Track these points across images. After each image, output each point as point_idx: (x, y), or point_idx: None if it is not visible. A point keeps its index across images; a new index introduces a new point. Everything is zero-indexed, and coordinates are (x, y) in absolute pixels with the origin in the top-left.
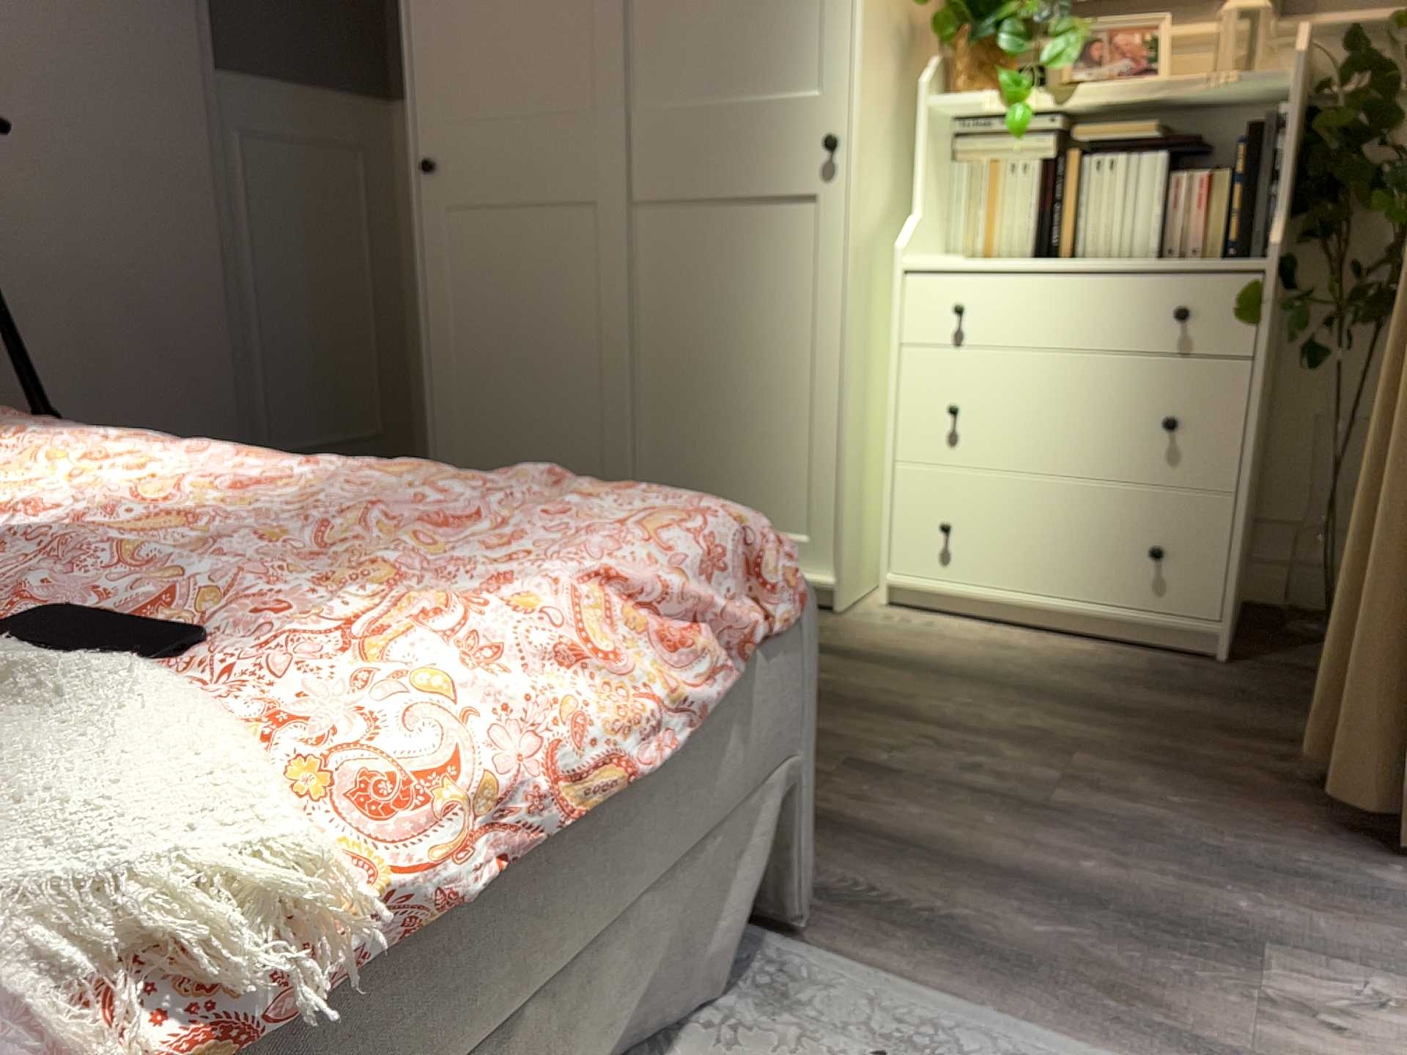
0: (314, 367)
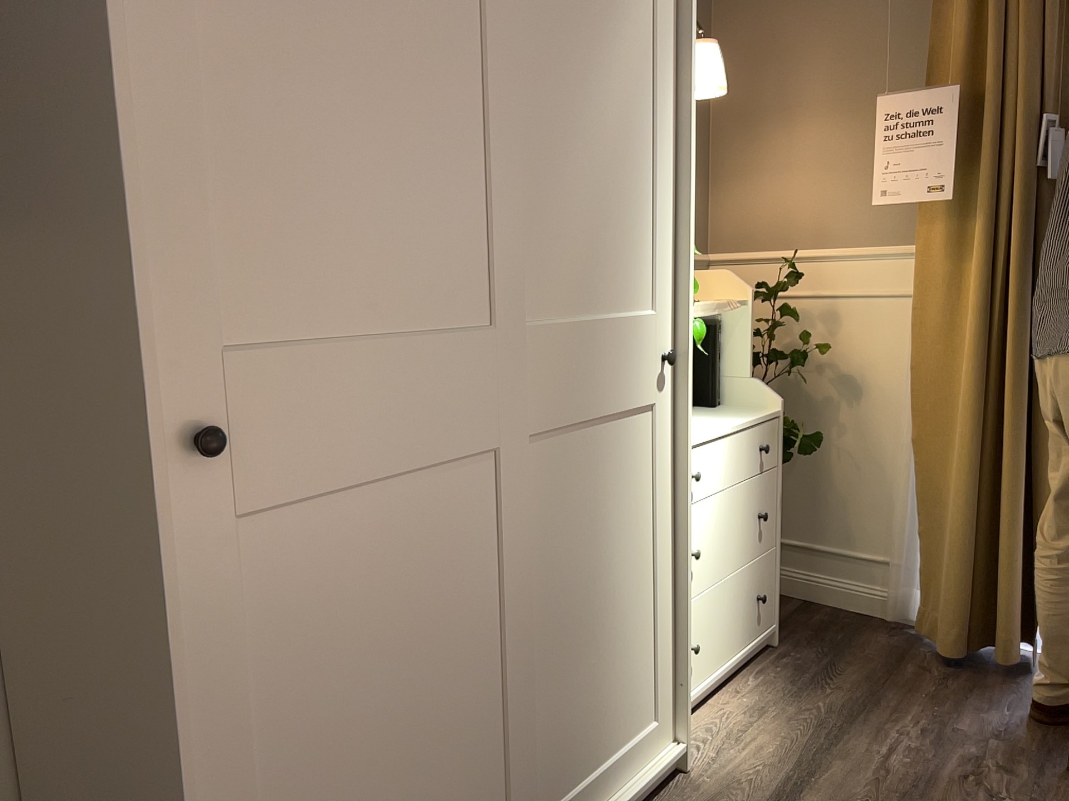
0: None
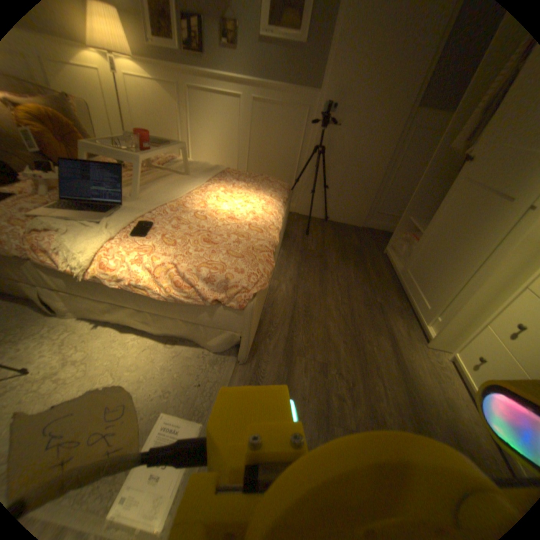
0: (402, 195)
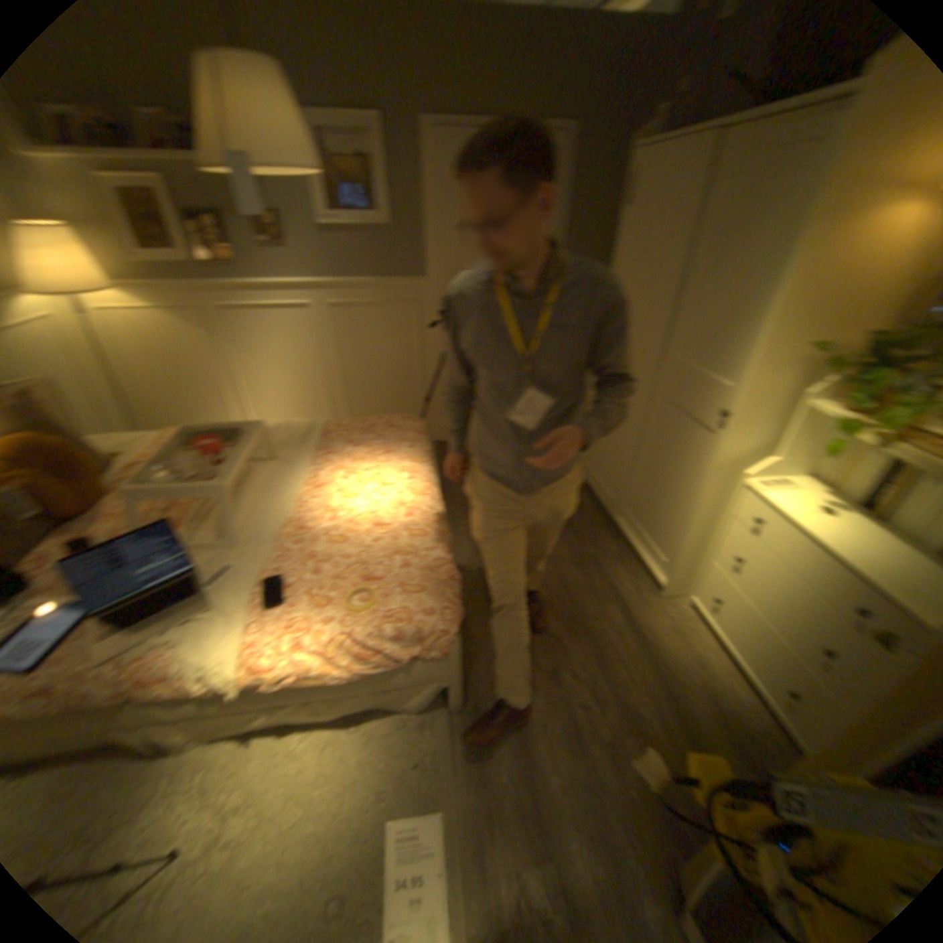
0: None
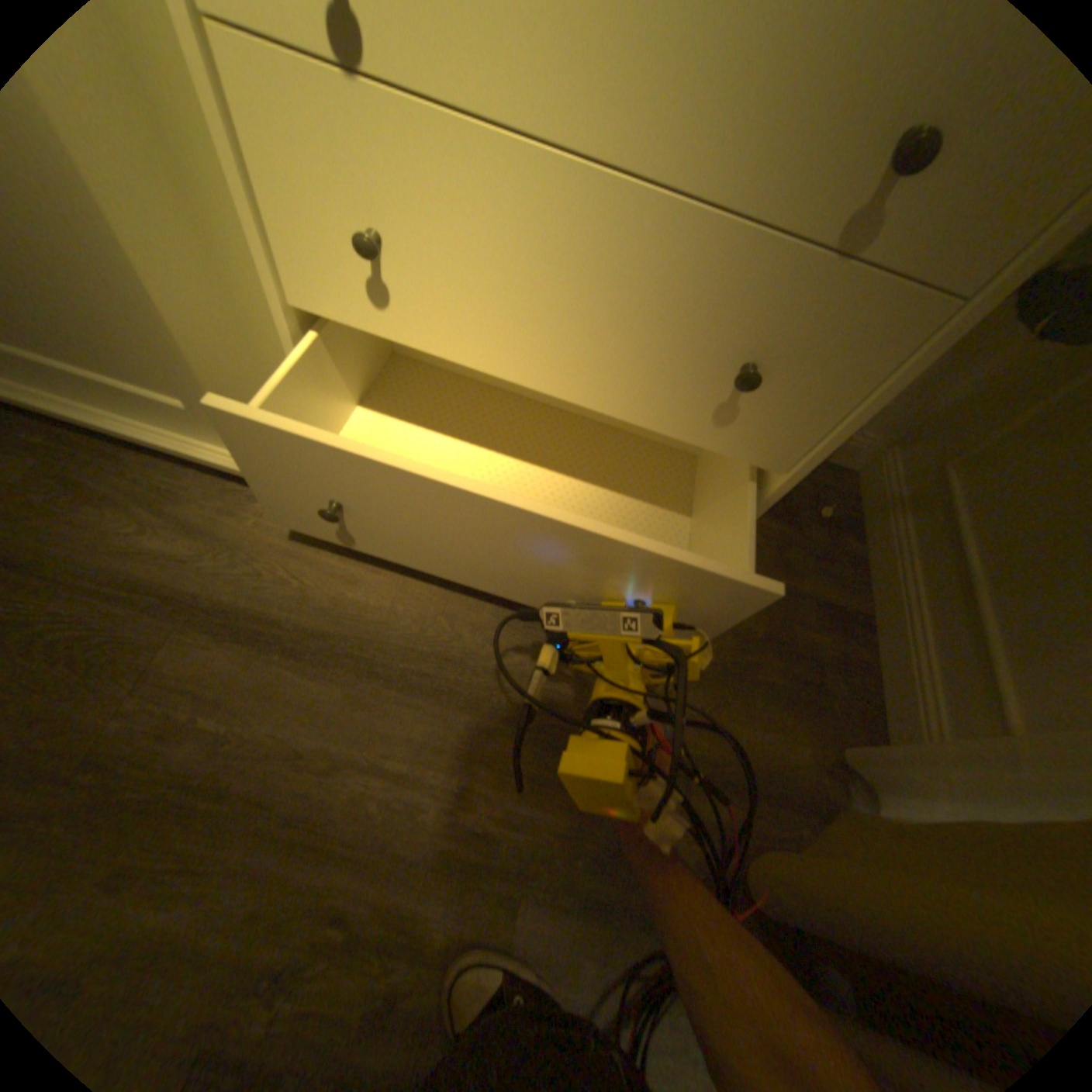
0: None
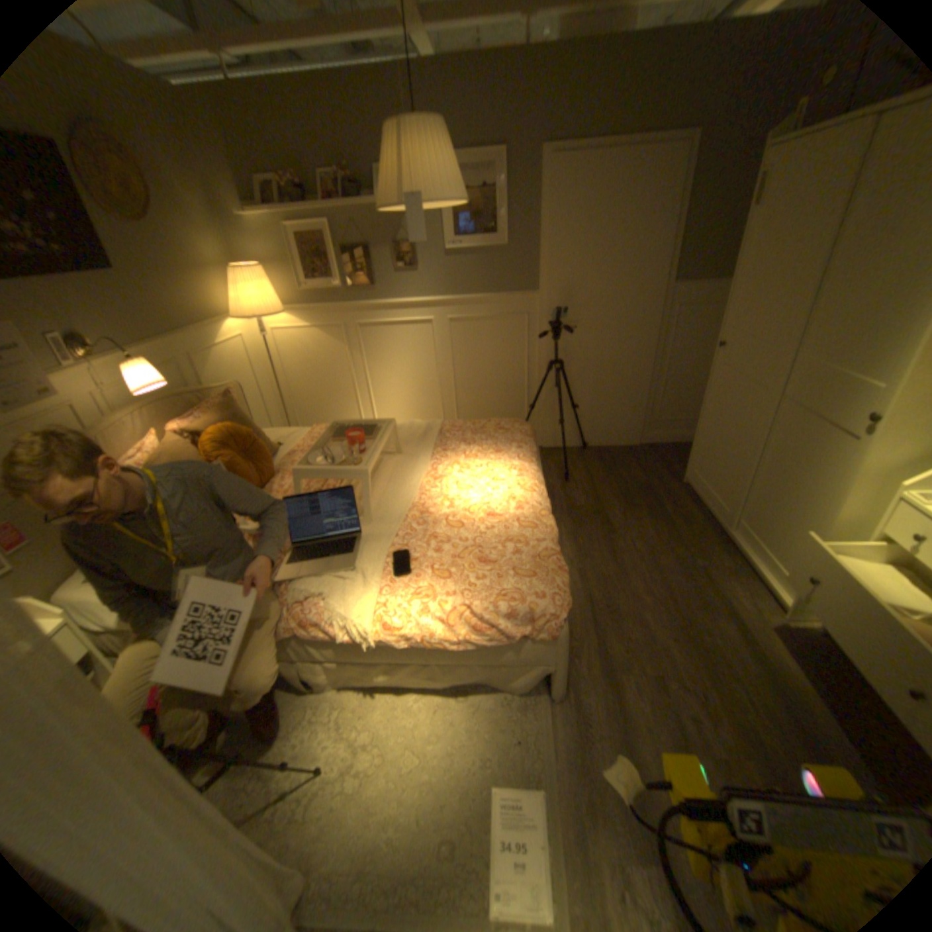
0: (685, 391)
